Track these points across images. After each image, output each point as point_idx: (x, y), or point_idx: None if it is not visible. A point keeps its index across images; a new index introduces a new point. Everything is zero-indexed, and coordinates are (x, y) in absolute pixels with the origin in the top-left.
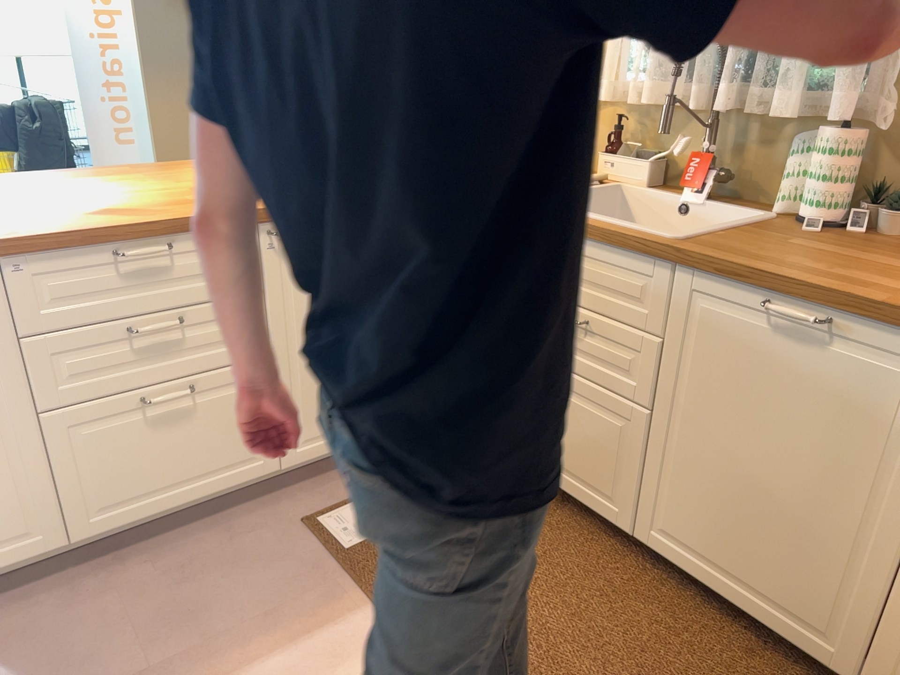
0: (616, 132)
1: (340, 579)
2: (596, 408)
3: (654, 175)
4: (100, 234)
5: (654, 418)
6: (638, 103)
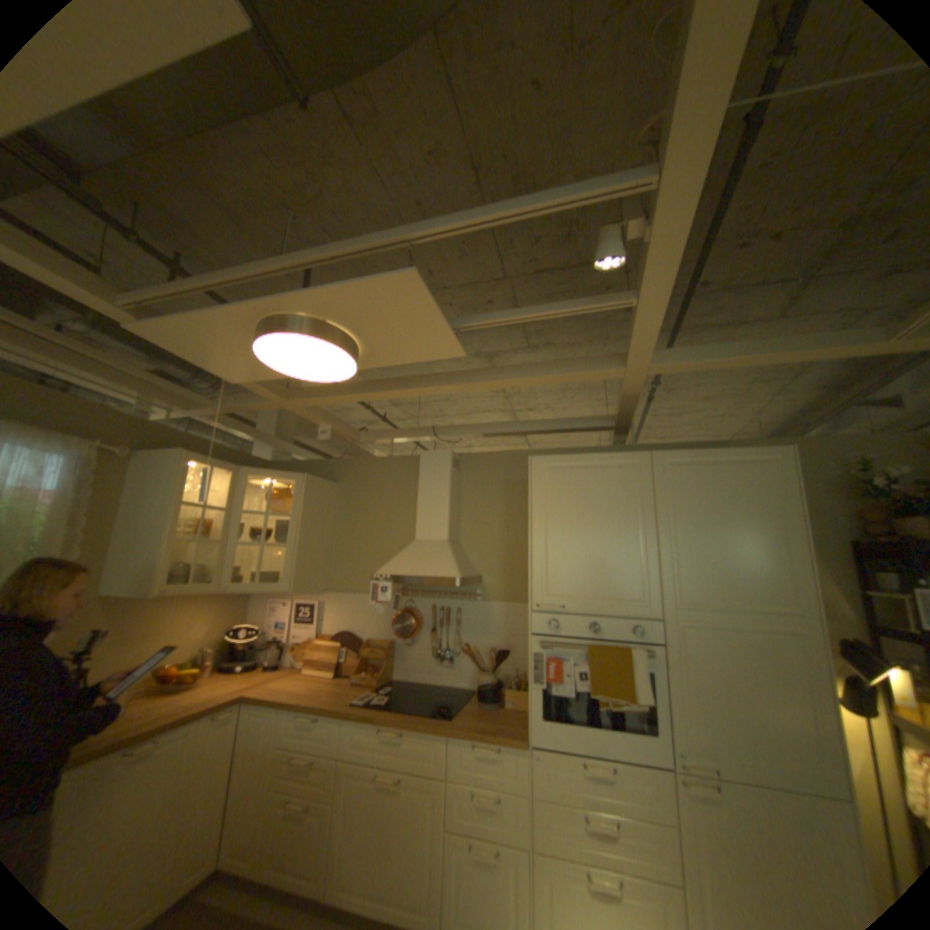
0: None
1: None
2: None
3: None
4: None
5: None
6: None
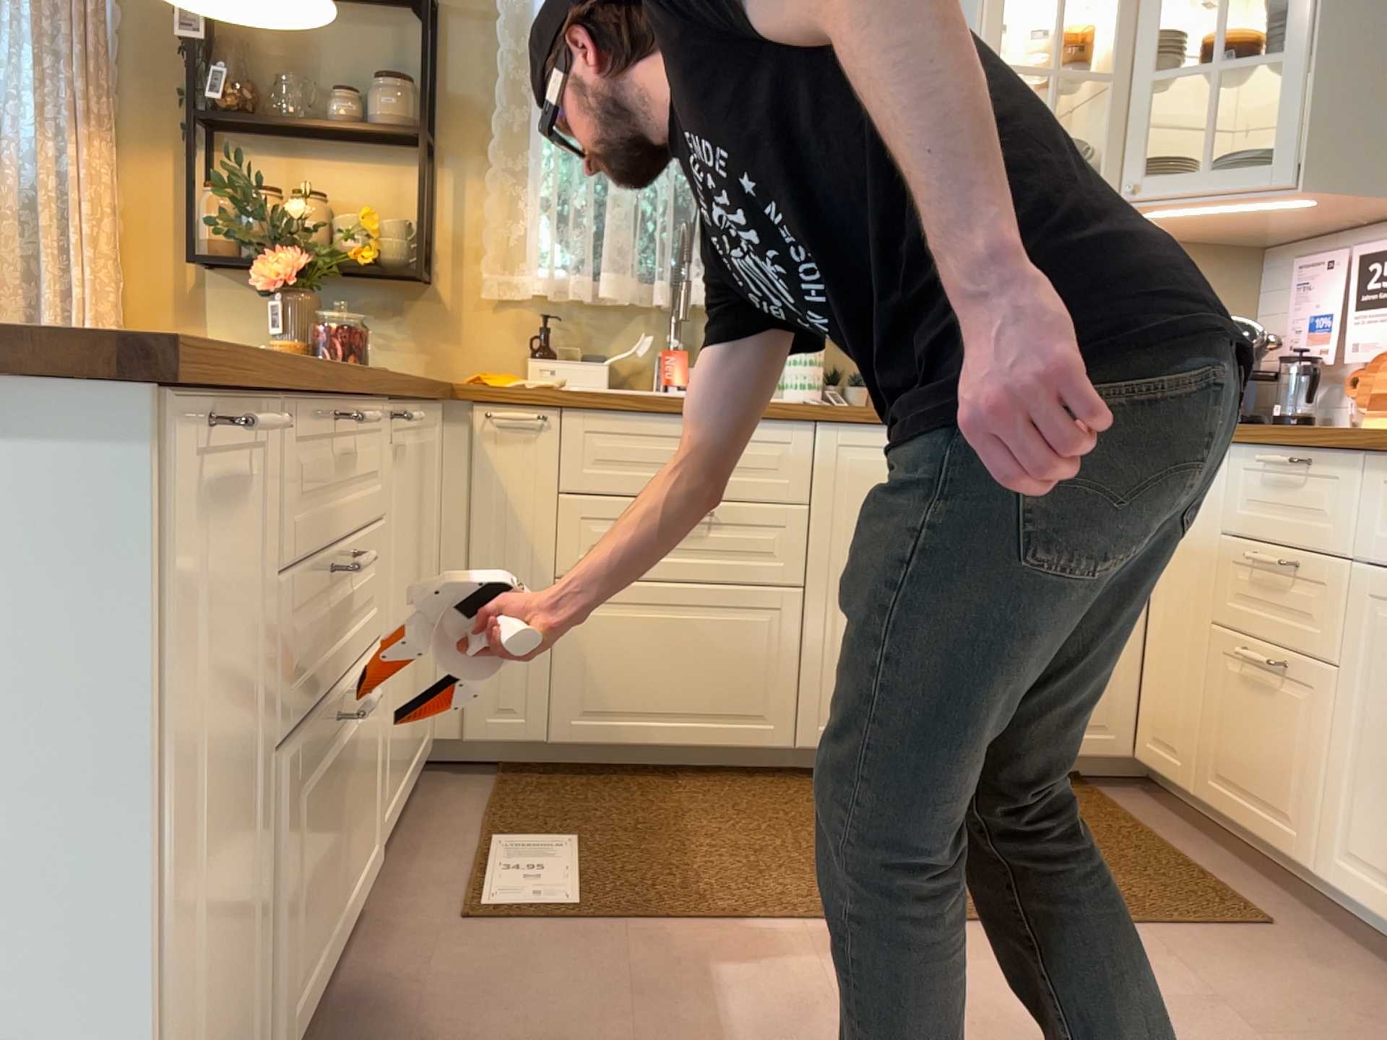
0: (547, 333)
1: (626, 931)
2: (731, 615)
3: (609, 378)
4: (327, 379)
5: (806, 596)
6: (584, 296)
